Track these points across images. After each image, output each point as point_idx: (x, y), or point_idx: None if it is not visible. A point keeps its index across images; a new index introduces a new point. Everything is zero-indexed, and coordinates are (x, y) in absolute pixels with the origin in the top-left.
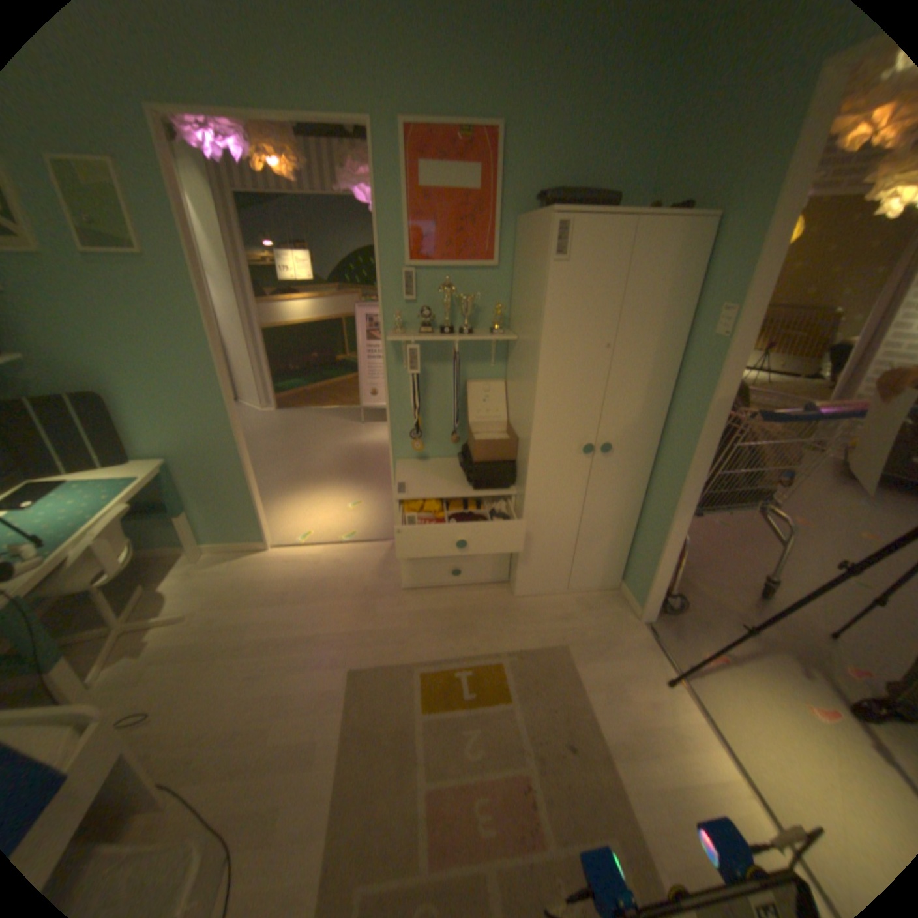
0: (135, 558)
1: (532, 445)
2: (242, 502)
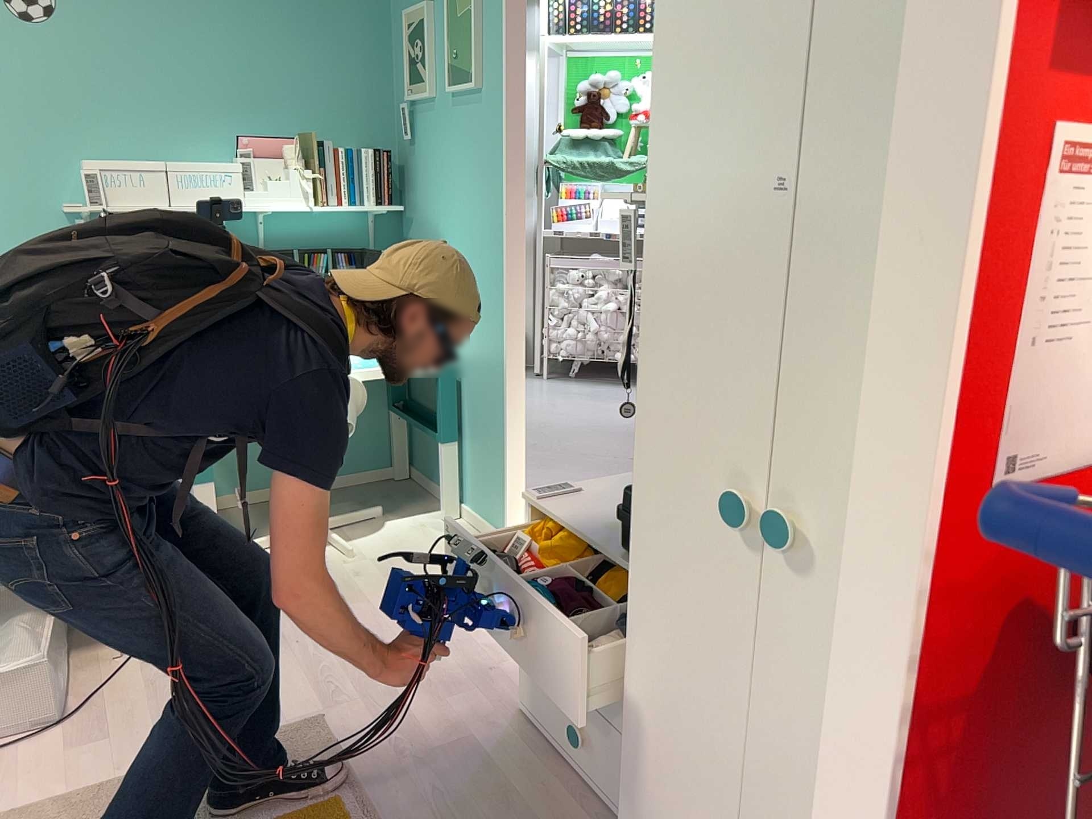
0: (424, 489)
1: (640, 443)
2: (499, 456)
